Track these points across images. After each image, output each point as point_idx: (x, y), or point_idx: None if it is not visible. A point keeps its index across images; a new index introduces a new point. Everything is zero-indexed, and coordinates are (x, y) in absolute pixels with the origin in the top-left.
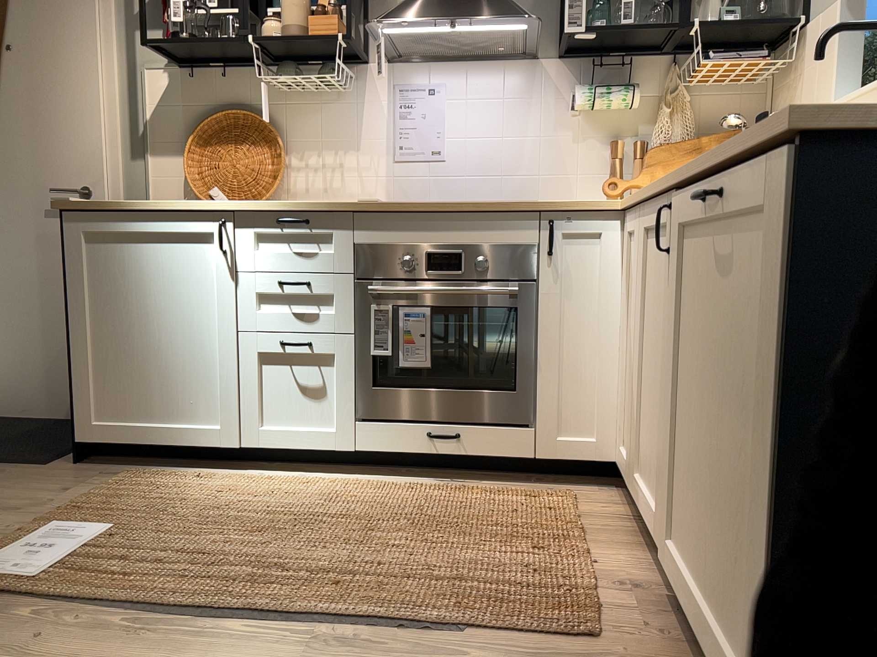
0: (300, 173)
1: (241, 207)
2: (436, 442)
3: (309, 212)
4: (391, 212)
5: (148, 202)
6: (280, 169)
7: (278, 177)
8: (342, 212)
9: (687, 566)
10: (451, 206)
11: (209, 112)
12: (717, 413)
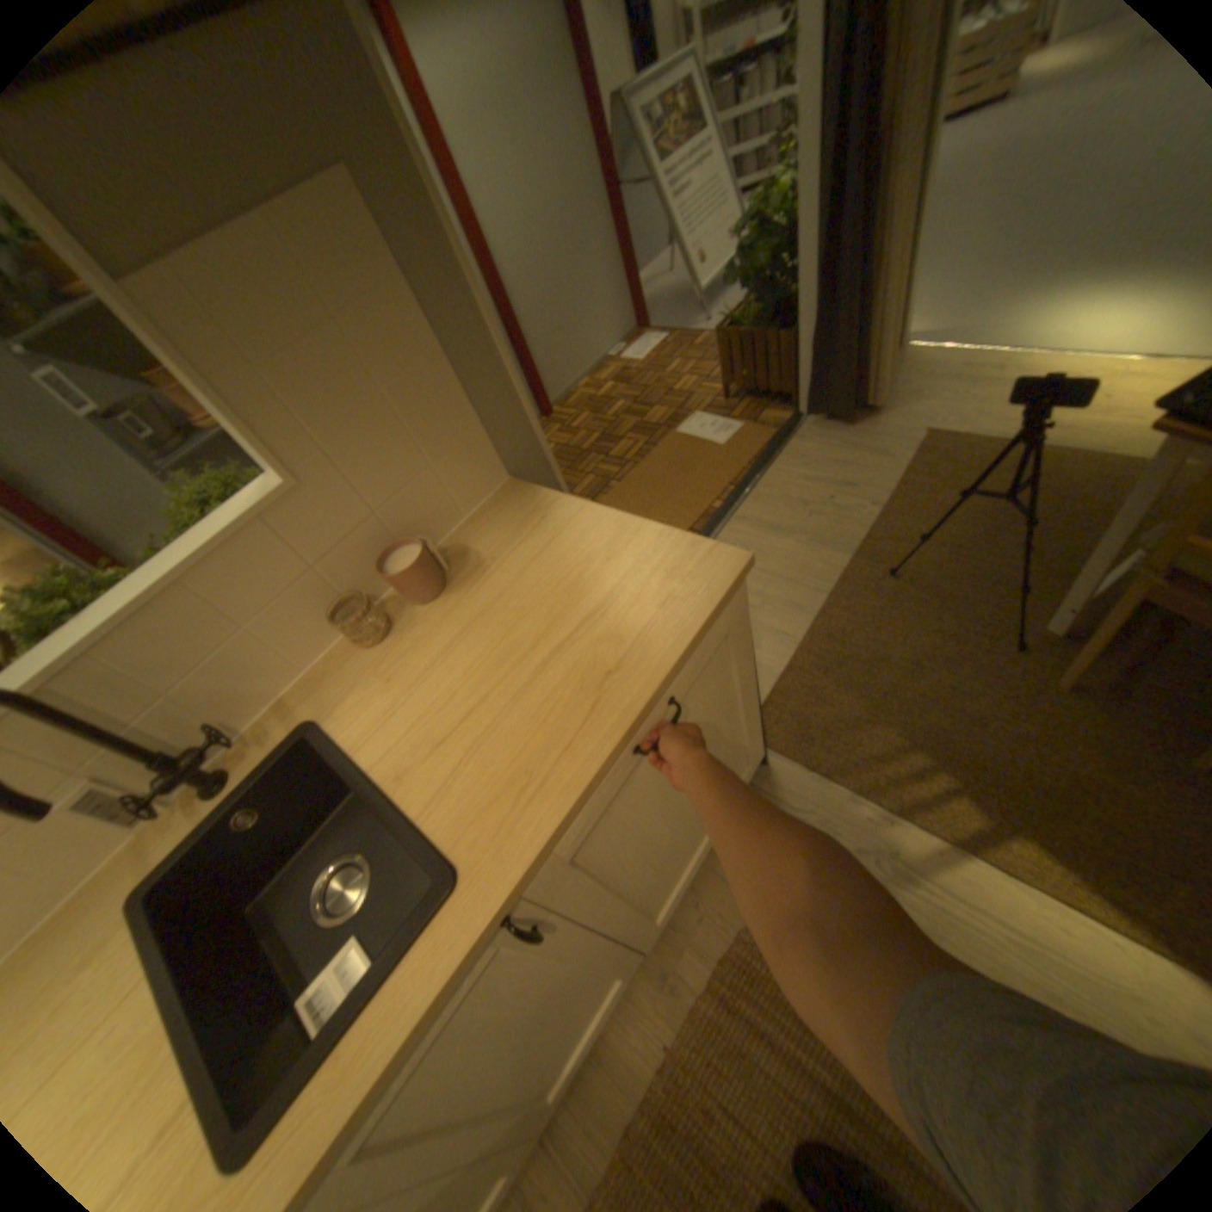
0: None
1: None
2: None
3: None
4: None
5: None
6: None
7: None
8: None
9: (674, 896)
10: None
11: None
12: (674, 811)
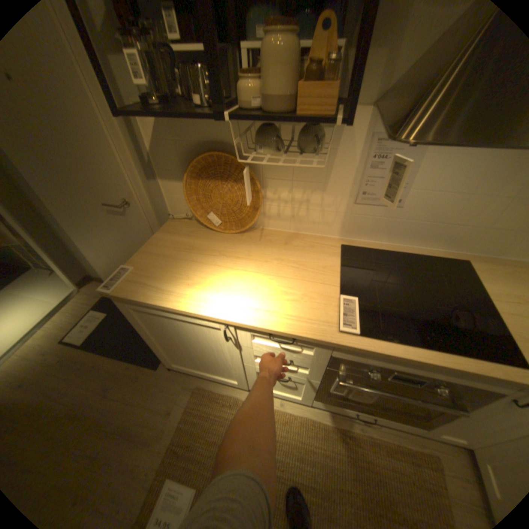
0: (275, 202)
1: (240, 324)
2: (361, 418)
3: (297, 336)
4: (373, 353)
5: (167, 305)
6: (260, 206)
7: (259, 212)
8: (327, 343)
9: None
10: (436, 366)
11: (197, 147)
12: None
